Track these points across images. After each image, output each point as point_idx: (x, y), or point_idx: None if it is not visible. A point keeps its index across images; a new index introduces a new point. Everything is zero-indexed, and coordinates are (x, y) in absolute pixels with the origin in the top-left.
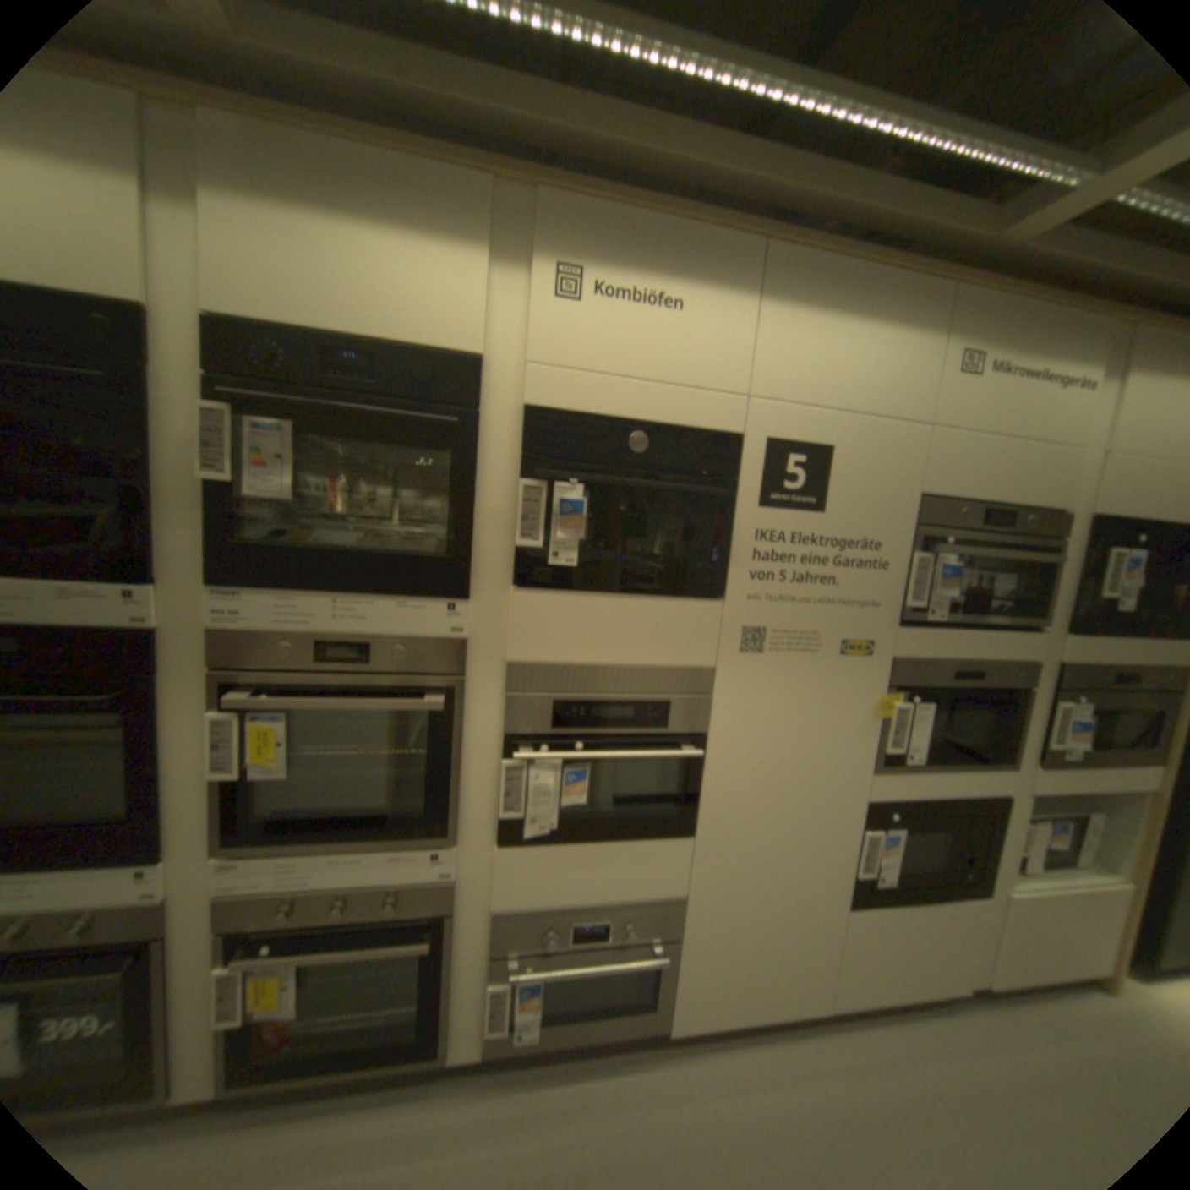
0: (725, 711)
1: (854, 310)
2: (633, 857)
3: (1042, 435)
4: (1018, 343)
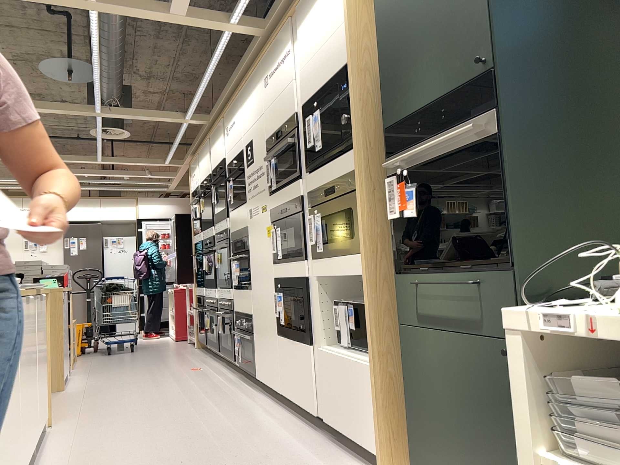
0: (249, 240)
1: (249, 93)
2: (245, 295)
3: (282, 89)
4: (272, 62)
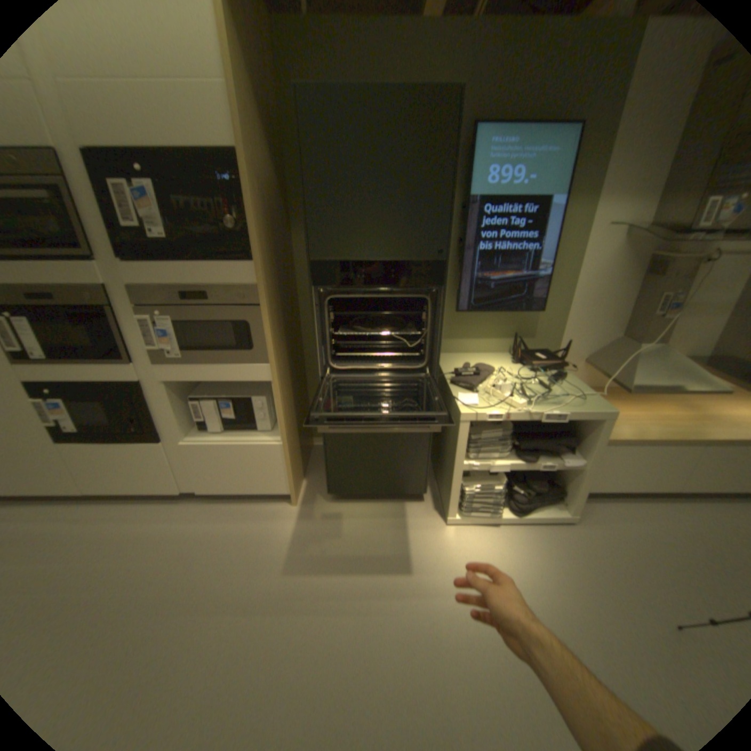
0: None
1: None
2: None
3: None
4: None
